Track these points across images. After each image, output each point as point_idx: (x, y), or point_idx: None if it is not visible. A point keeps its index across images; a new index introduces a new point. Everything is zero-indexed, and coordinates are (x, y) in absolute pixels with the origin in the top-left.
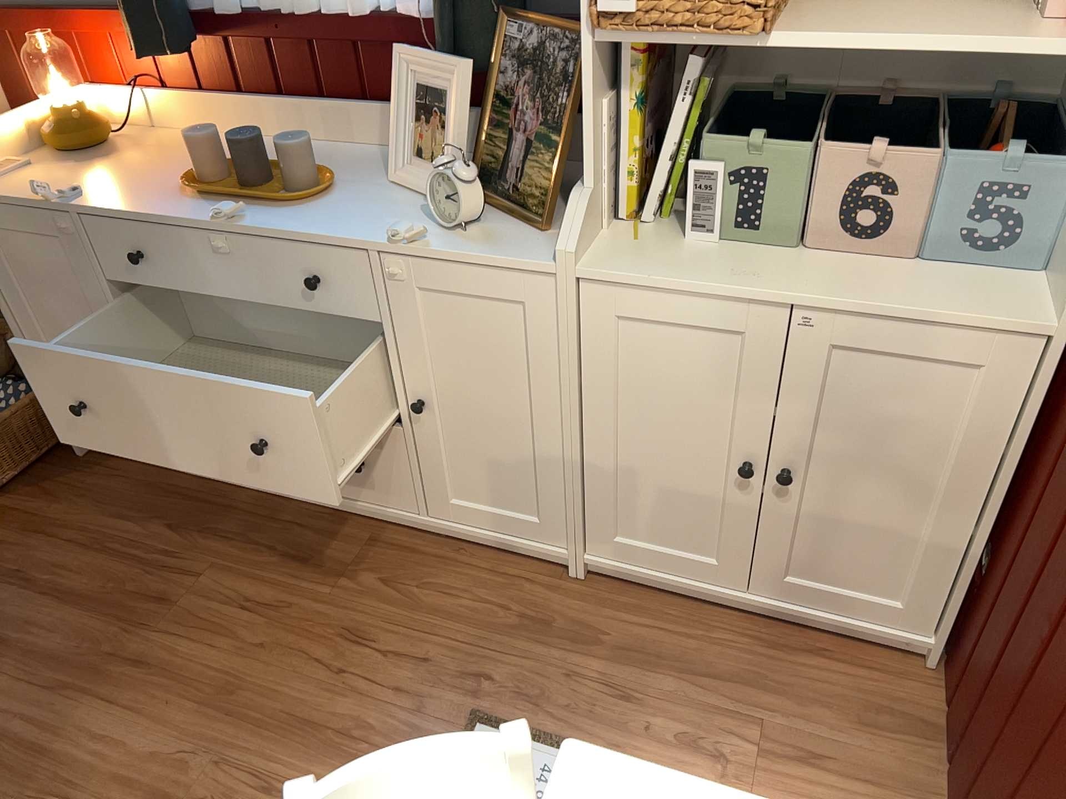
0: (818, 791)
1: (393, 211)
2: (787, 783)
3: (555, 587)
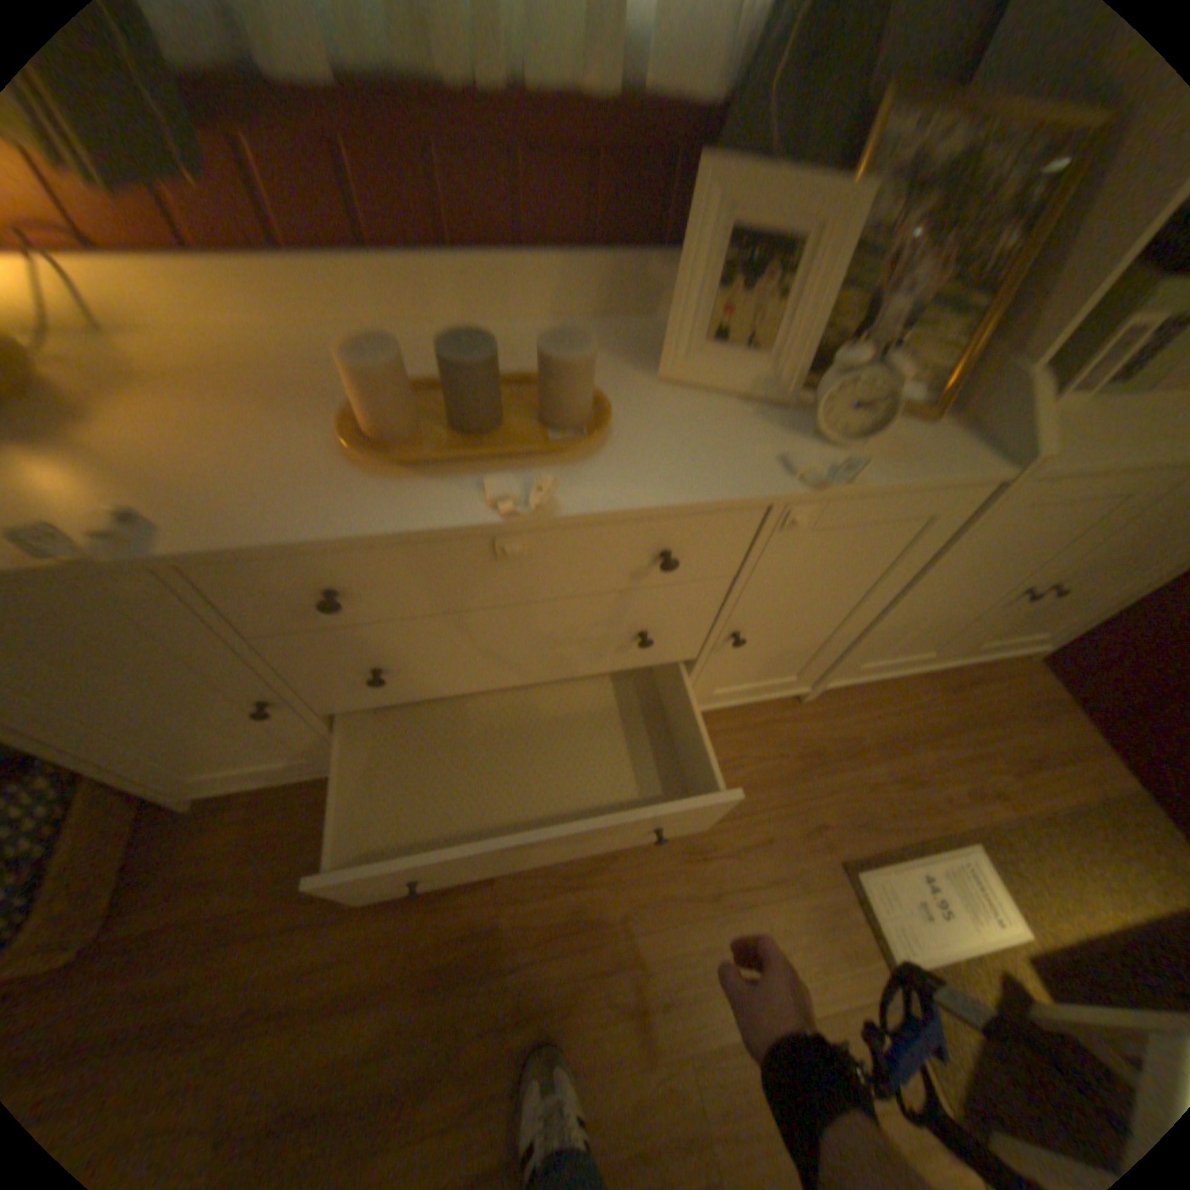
0: (1068, 791)
1: (719, 425)
2: (1052, 796)
3: (801, 721)
